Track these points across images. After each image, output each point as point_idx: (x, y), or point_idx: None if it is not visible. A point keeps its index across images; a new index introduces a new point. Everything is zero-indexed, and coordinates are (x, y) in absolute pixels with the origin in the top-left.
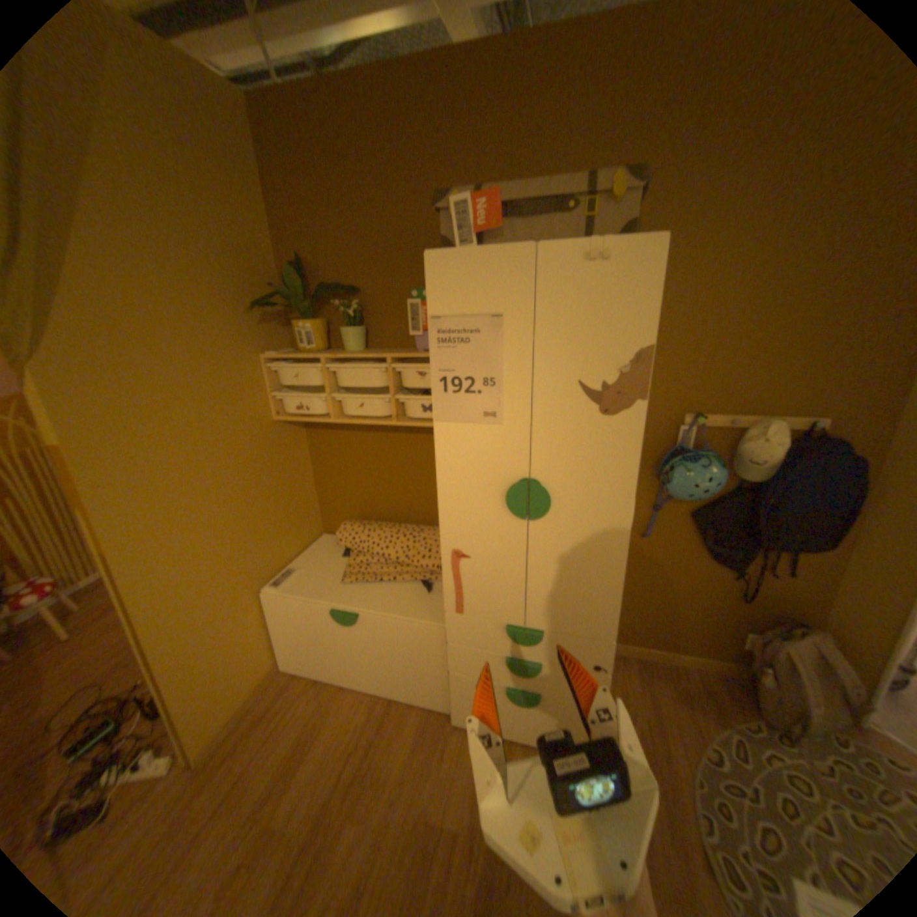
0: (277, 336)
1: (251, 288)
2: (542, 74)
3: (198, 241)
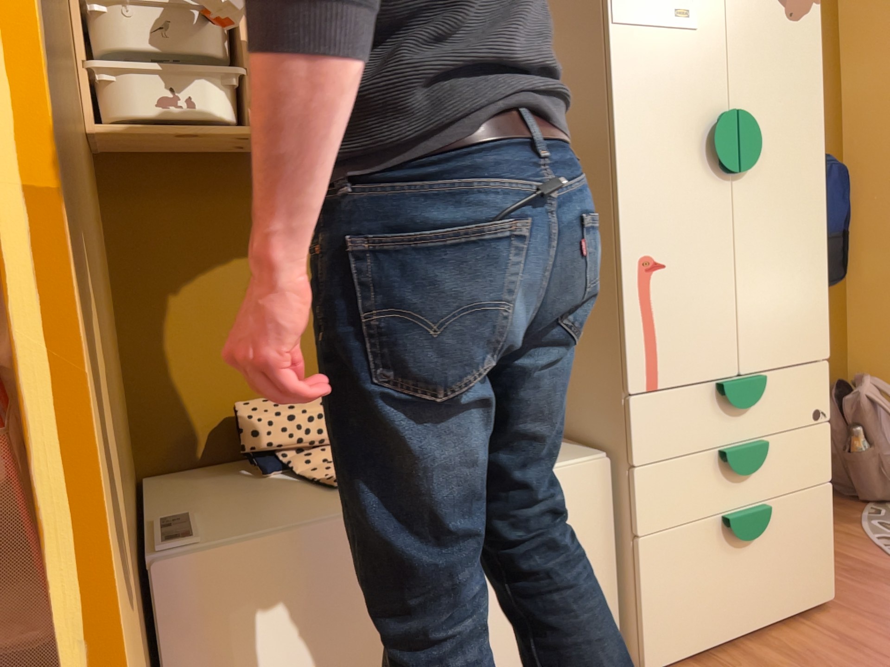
0: None
1: None
2: None
3: None
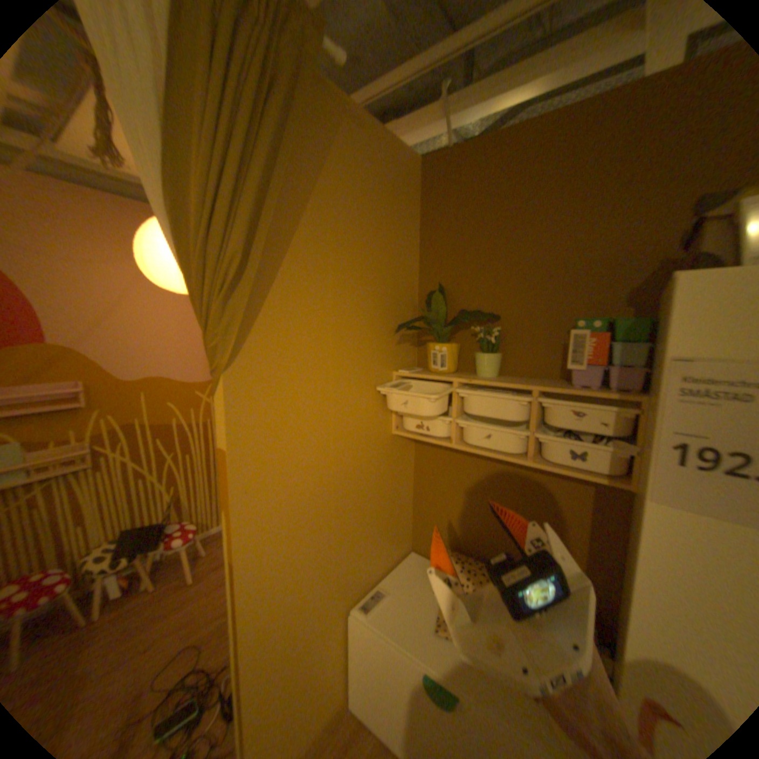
0: (409, 354)
1: (397, 312)
2: None
3: (368, 272)
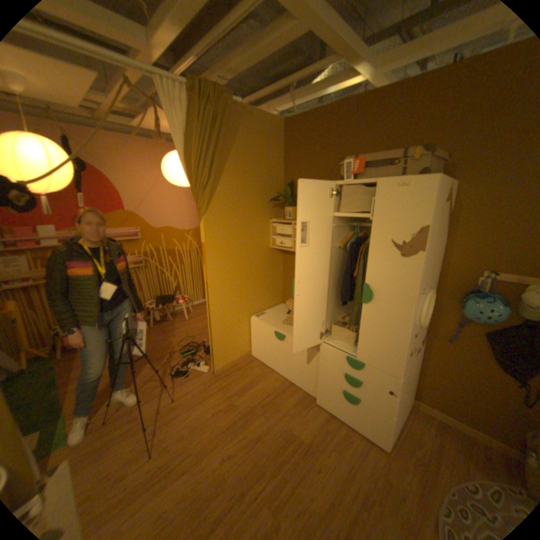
0: (278, 213)
1: (271, 193)
2: (411, 97)
3: (256, 176)
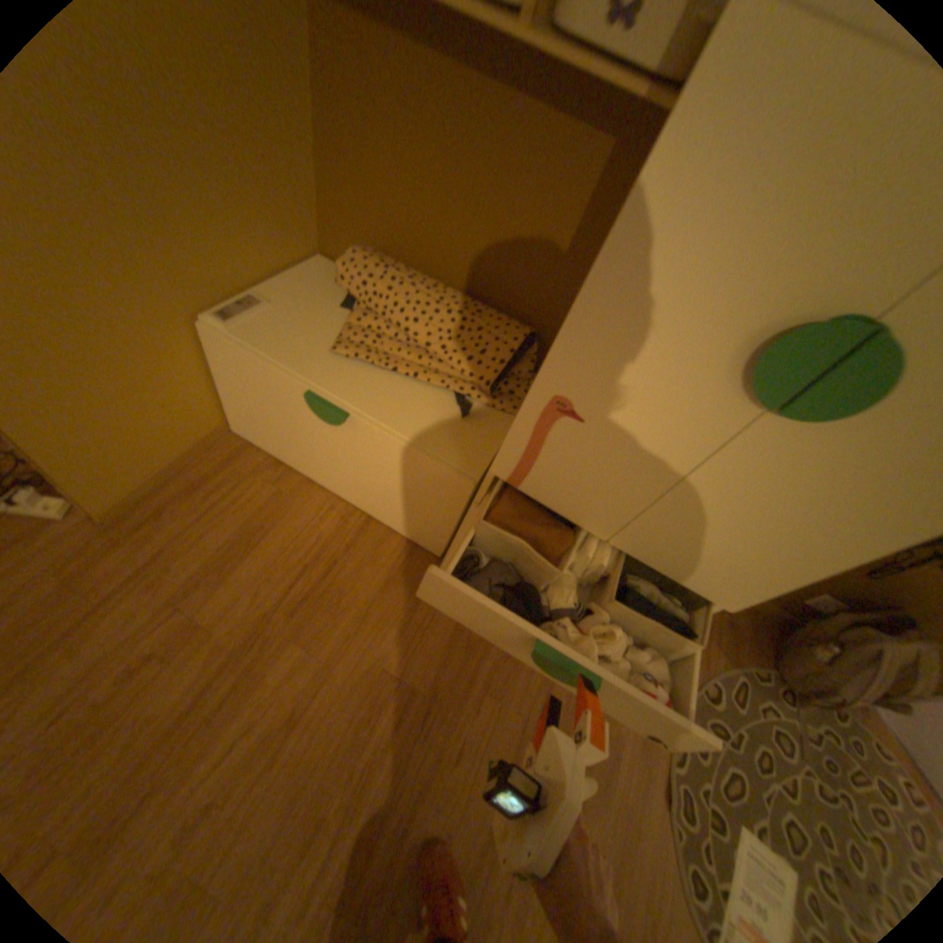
0: None
1: None
2: None
3: None
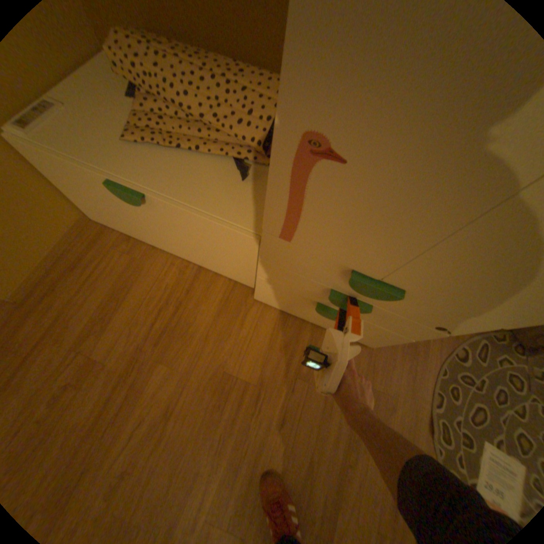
0: None
1: None
2: None
3: None
